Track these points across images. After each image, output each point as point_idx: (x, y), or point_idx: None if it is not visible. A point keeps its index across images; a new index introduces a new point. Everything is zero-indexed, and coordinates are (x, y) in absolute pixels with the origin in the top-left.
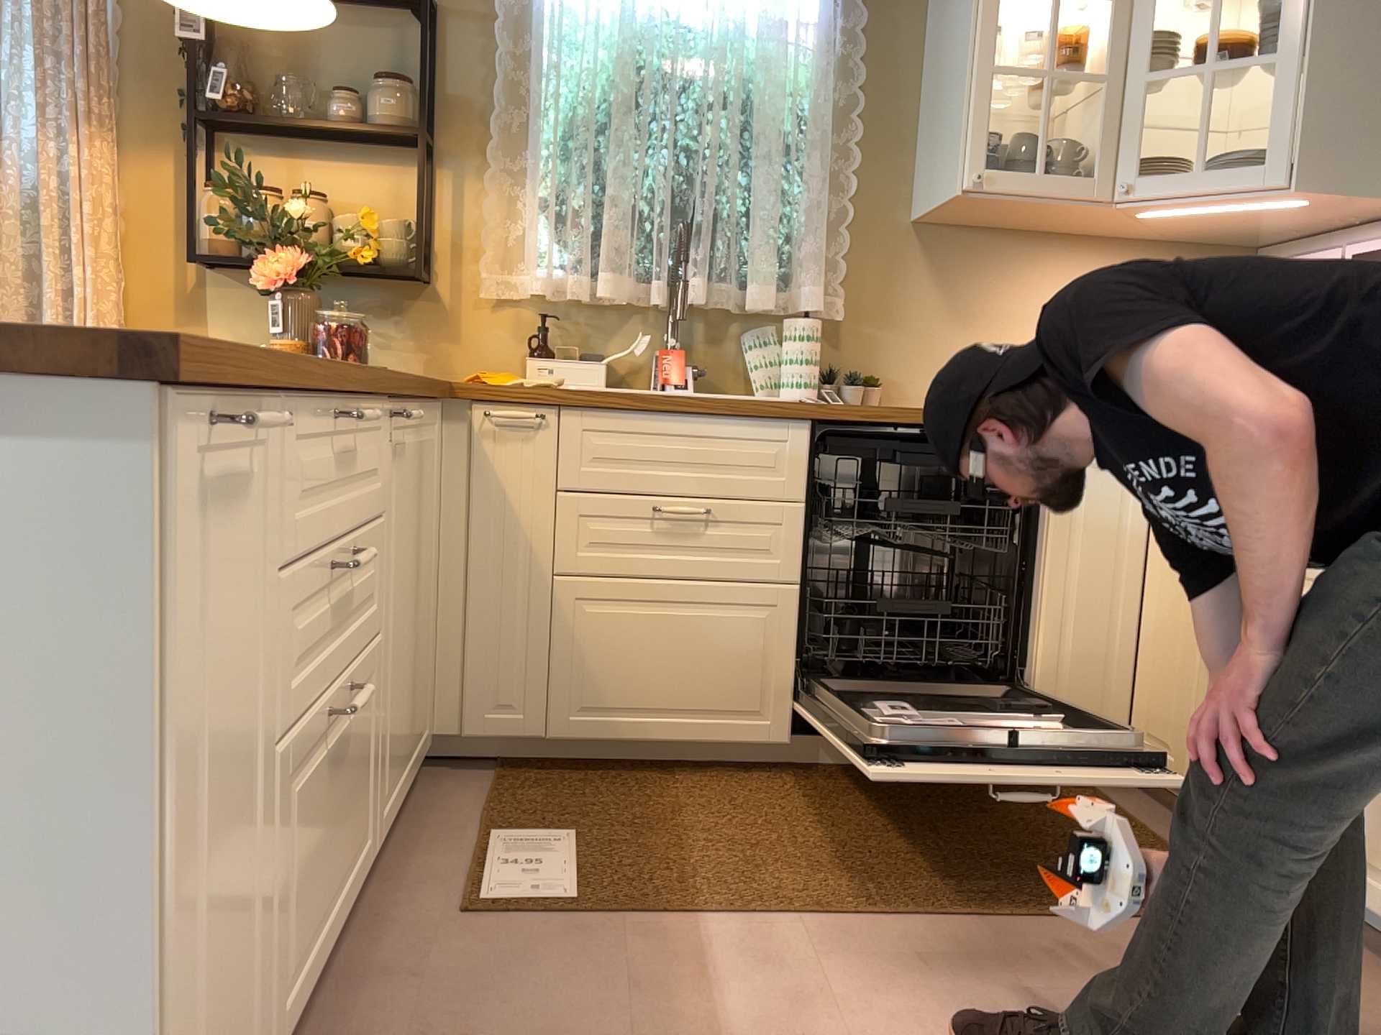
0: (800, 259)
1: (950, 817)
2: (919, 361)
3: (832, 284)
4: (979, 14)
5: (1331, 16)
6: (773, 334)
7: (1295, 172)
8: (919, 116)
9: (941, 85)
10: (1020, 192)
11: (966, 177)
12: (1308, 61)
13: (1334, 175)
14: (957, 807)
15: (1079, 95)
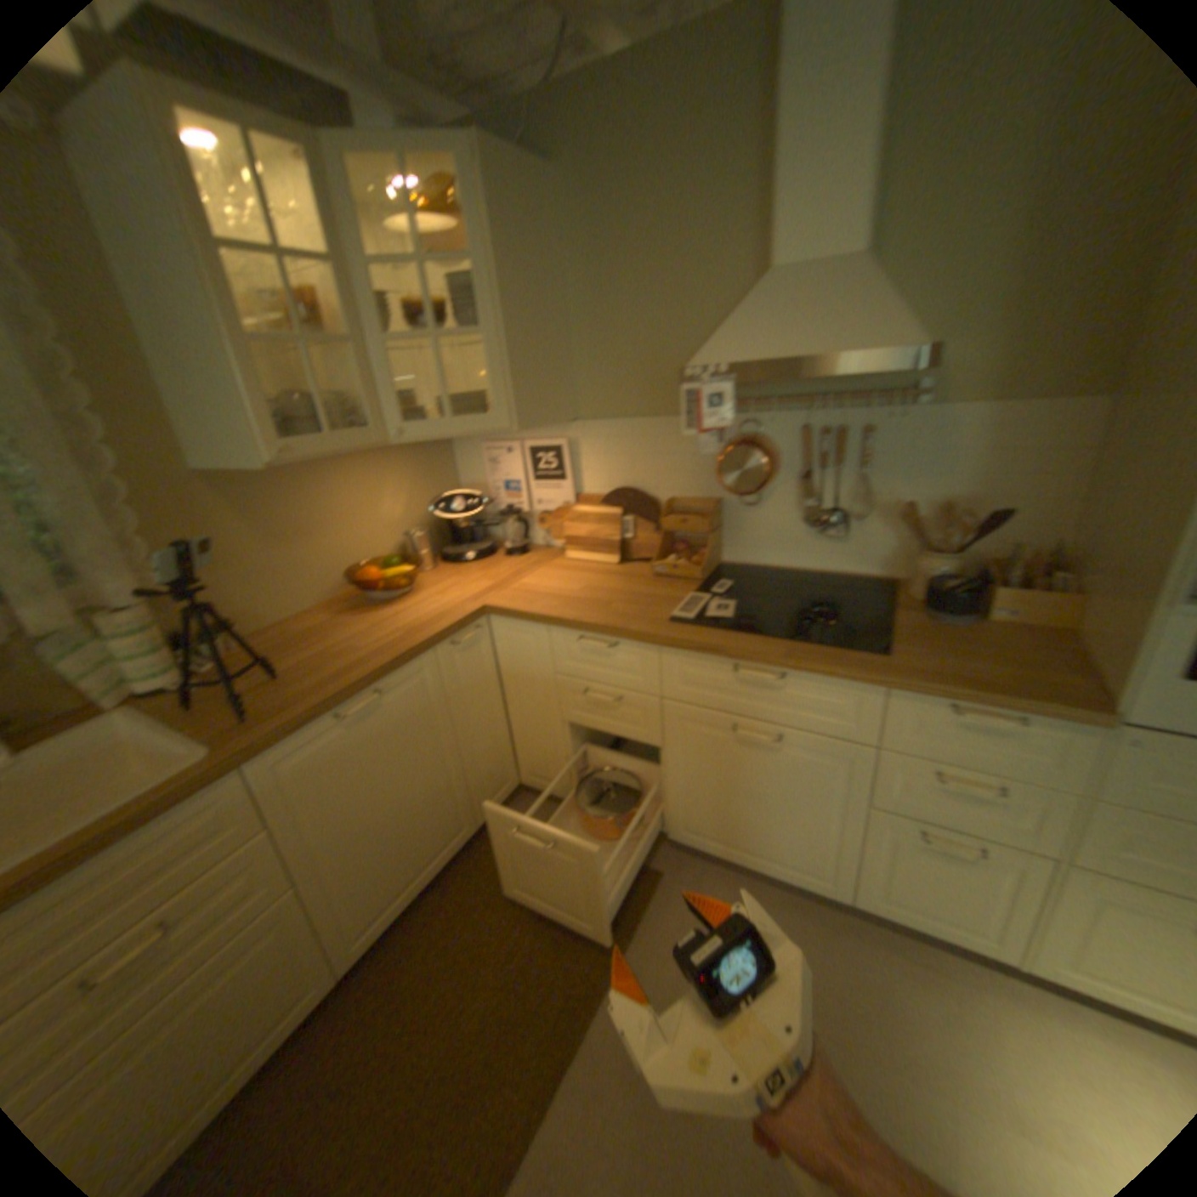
0: (86, 558)
1: (478, 930)
2: (257, 588)
3: (135, 561)
4: (205, 275)
5: (508, 300)
6: (86, 635)
7: (515, 418)
8: (149, 362)
9: (170, 336)
10: (320, 454)
11: (265, 453)
12: (504, 336)
13: (533, 415)
14: (472, 913)
15: (311, 337)
